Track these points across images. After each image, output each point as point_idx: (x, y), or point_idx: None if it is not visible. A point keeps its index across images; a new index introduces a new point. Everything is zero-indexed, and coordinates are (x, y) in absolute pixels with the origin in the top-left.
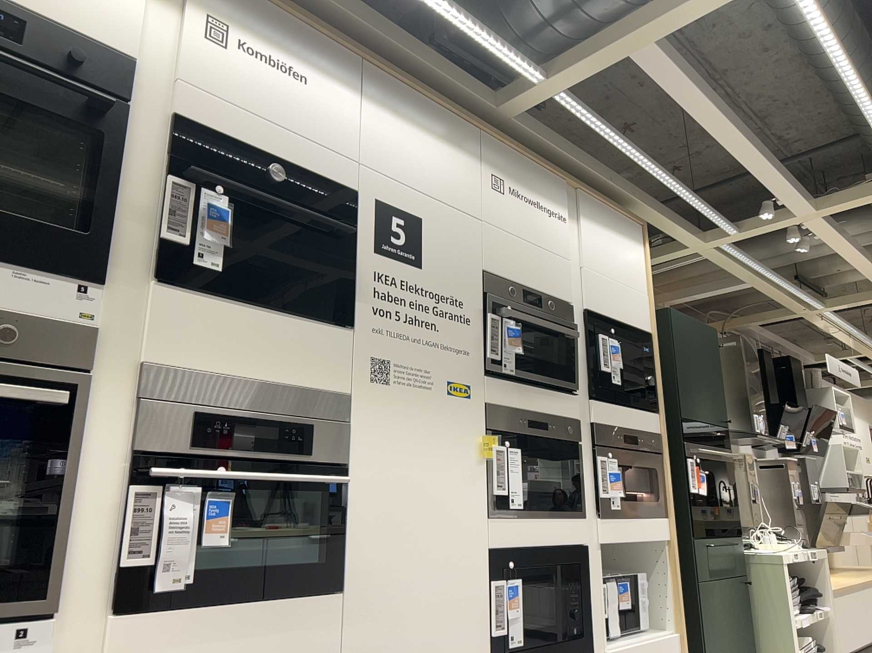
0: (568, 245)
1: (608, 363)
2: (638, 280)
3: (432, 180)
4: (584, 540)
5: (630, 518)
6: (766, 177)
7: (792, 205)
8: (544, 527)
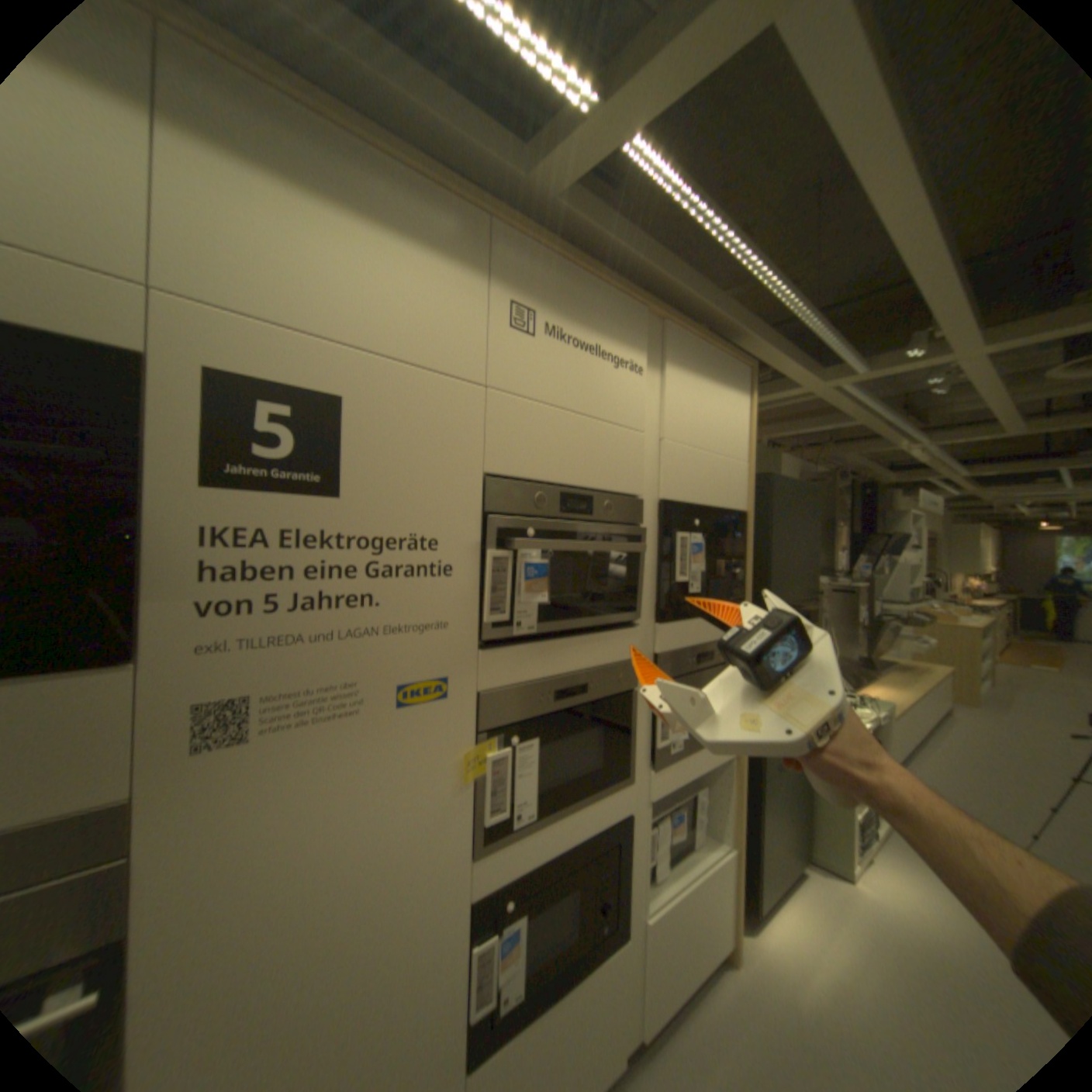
0: (641, 412)
1: (685, 571)
2: (739, 445)
3: (371, 320)
4: (628, 812)
5: (694, 755)
6: (946, 299)
7: (961, 340)
8: (569, 827)
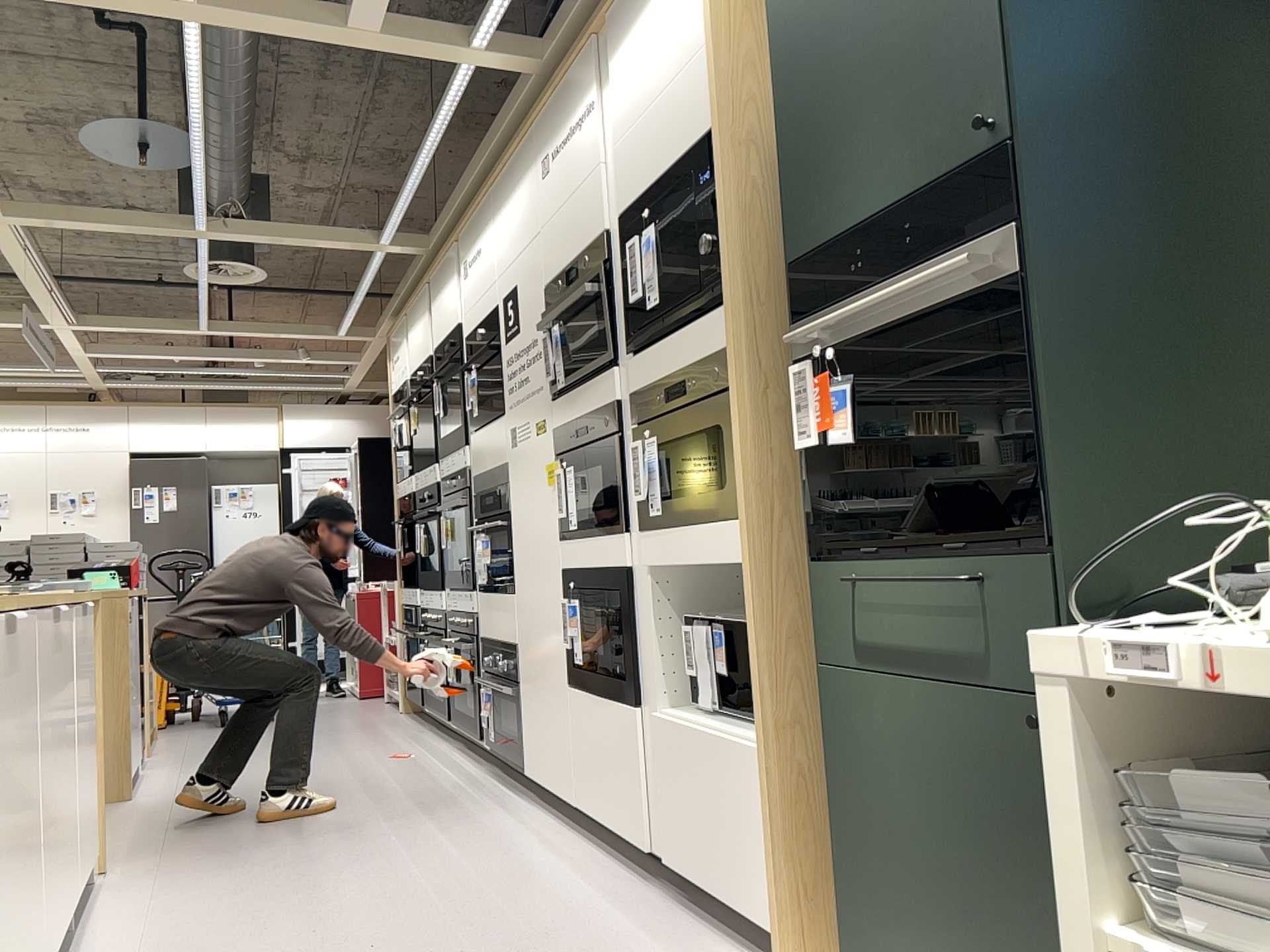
0: (598, 144)
1: (639, 282)
2: (694, 31)
3: (518, 238)
4: (626, 562)
5: (682, 529)
6: None
7: None
8: (593, 548)
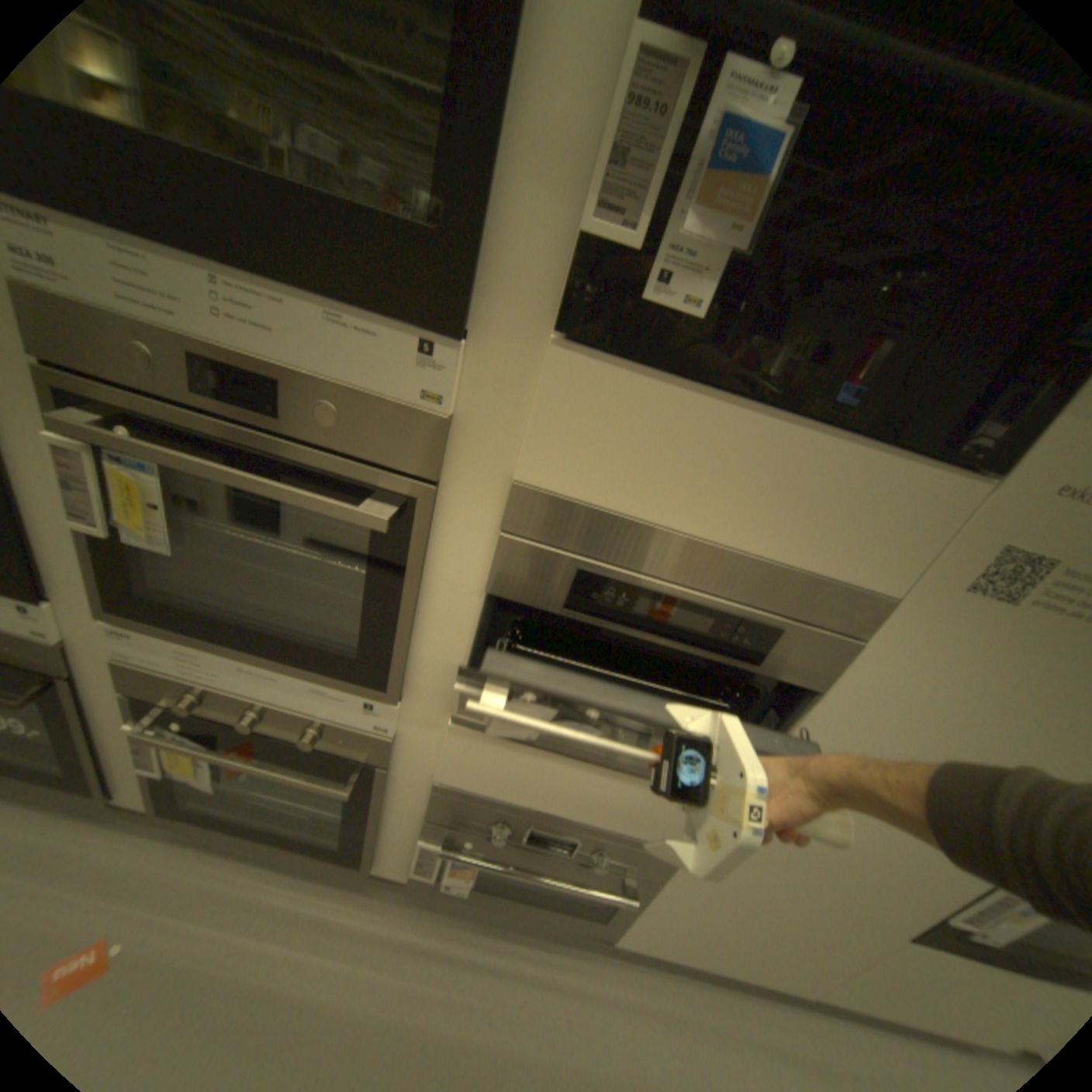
0: None
1: None
2: None
3: None
4: None
5: None
6: None
7: None
8: None
